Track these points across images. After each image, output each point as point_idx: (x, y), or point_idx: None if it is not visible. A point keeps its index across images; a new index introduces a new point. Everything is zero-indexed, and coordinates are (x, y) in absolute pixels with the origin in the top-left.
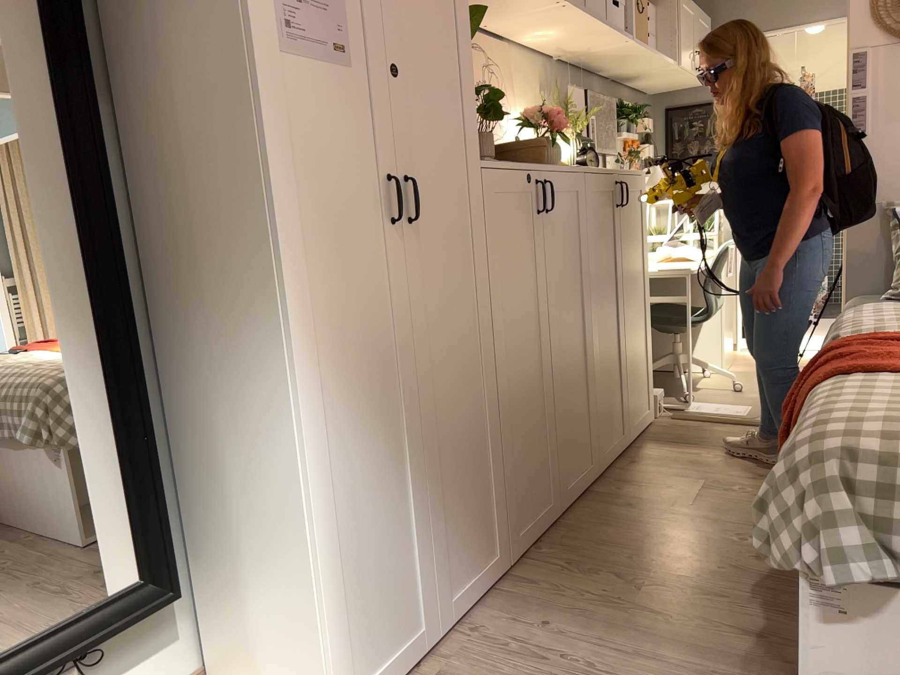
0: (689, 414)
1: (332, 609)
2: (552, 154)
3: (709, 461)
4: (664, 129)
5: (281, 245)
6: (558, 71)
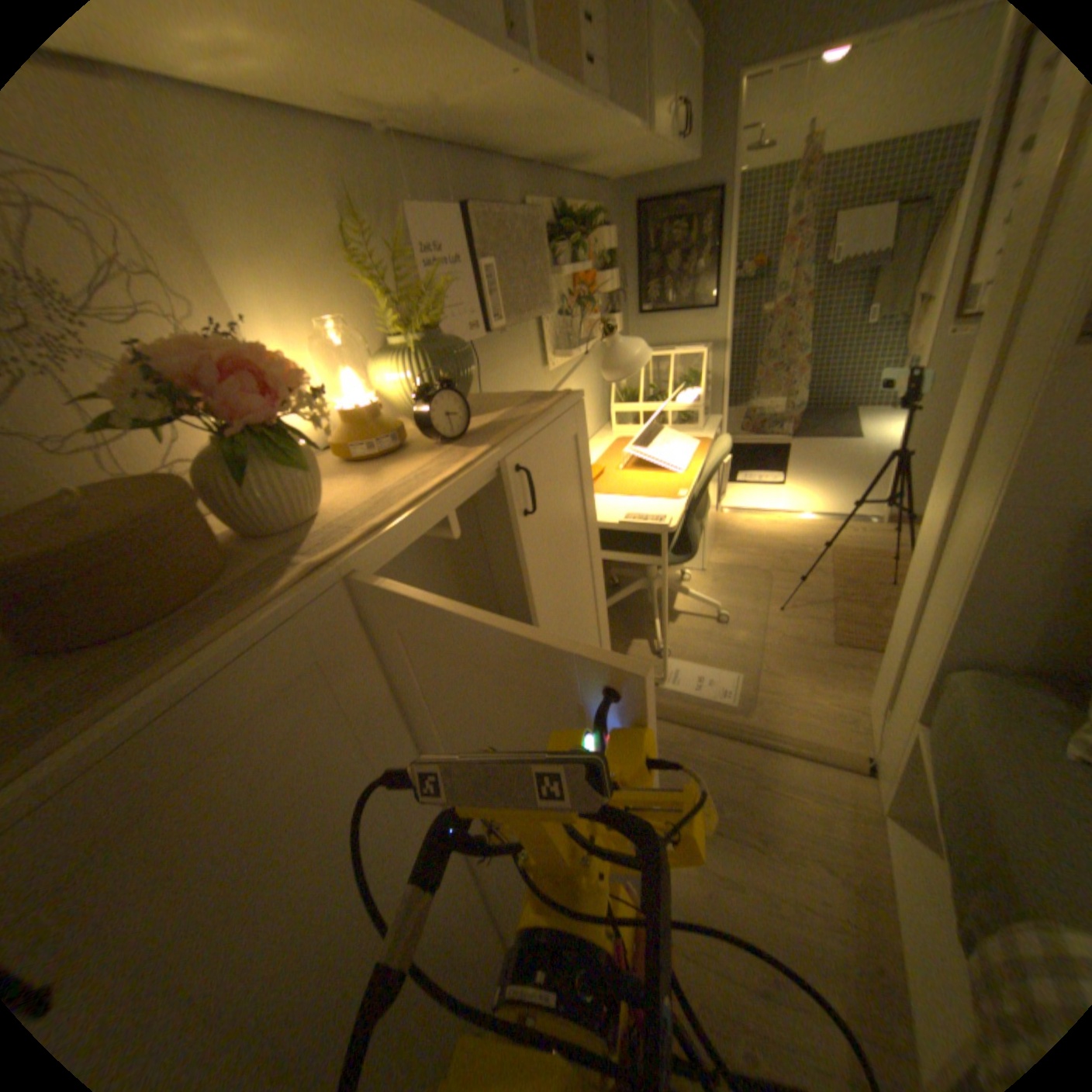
0: (666, 702)
1: None
2: (263, 486)
3: (694, 902)
4: (640, 229)
5: None
6: (388, 153)
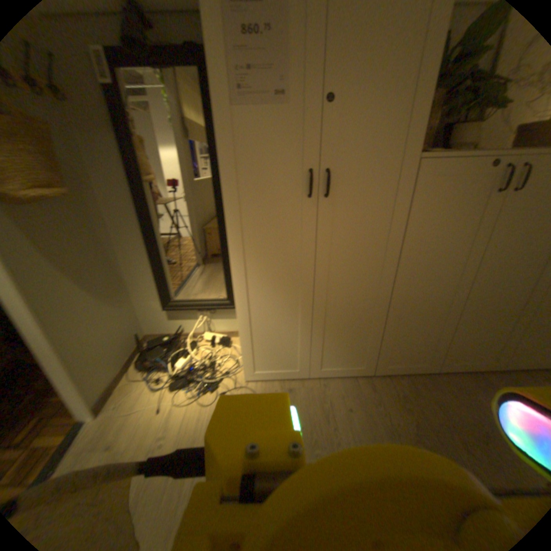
0: None
1: (244, 344)
2: None
3: None
4: None
5: (225, 207)
6: None
